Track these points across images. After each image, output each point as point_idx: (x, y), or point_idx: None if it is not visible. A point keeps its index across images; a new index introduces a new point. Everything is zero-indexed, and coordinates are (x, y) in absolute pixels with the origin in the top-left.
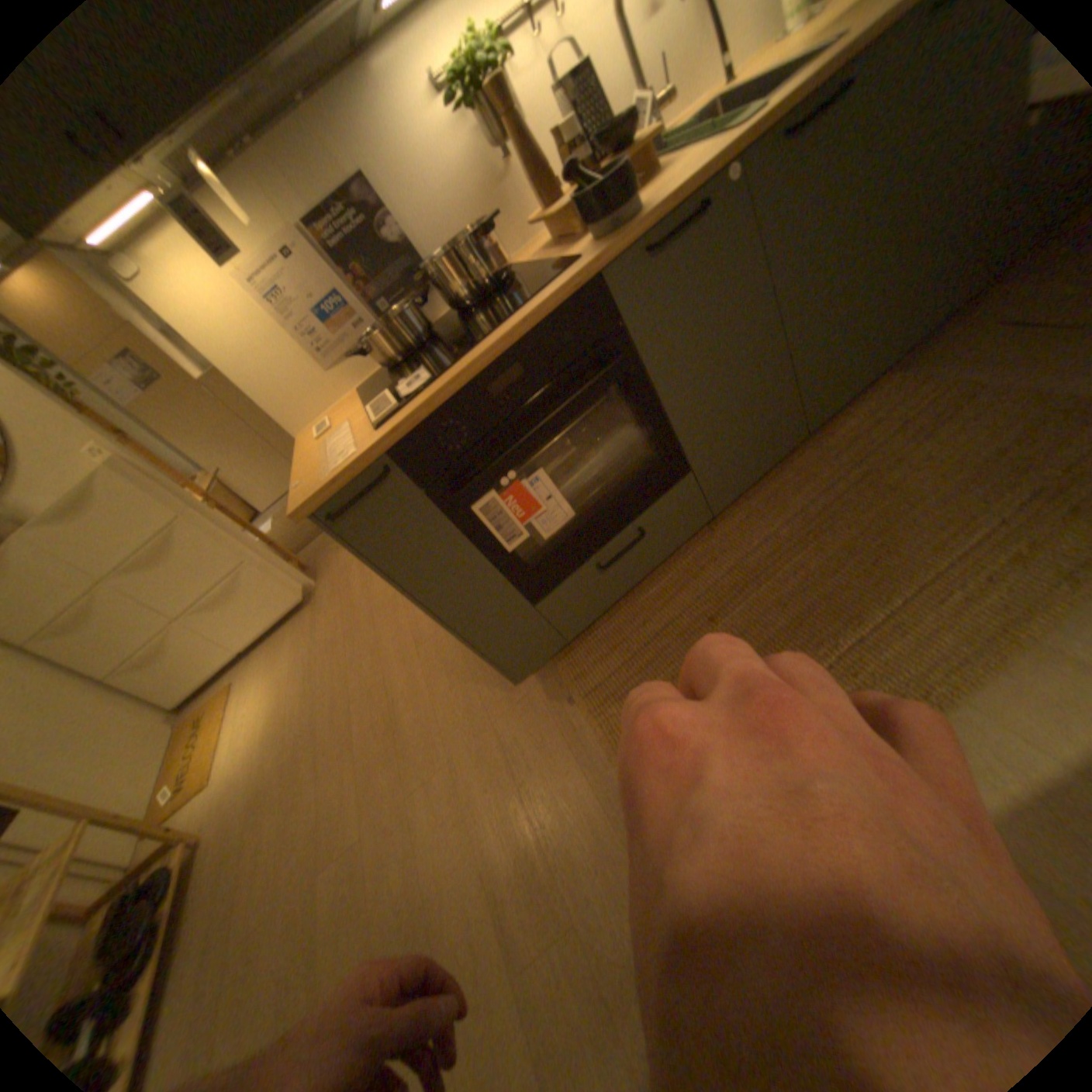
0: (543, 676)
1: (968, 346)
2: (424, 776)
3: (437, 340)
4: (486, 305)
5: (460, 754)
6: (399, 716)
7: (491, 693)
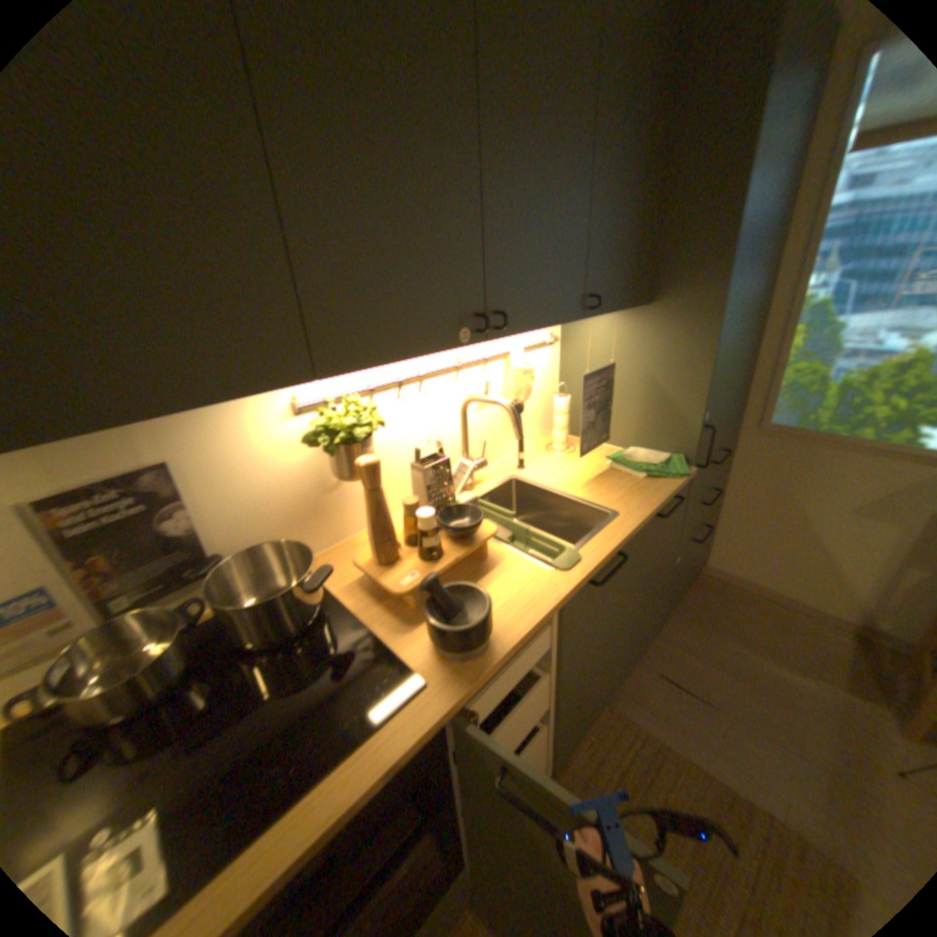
0: None
1: (646, 693)
2: None
3: (190, 686)
4: (284, 675)
5: None
6: None
7: None
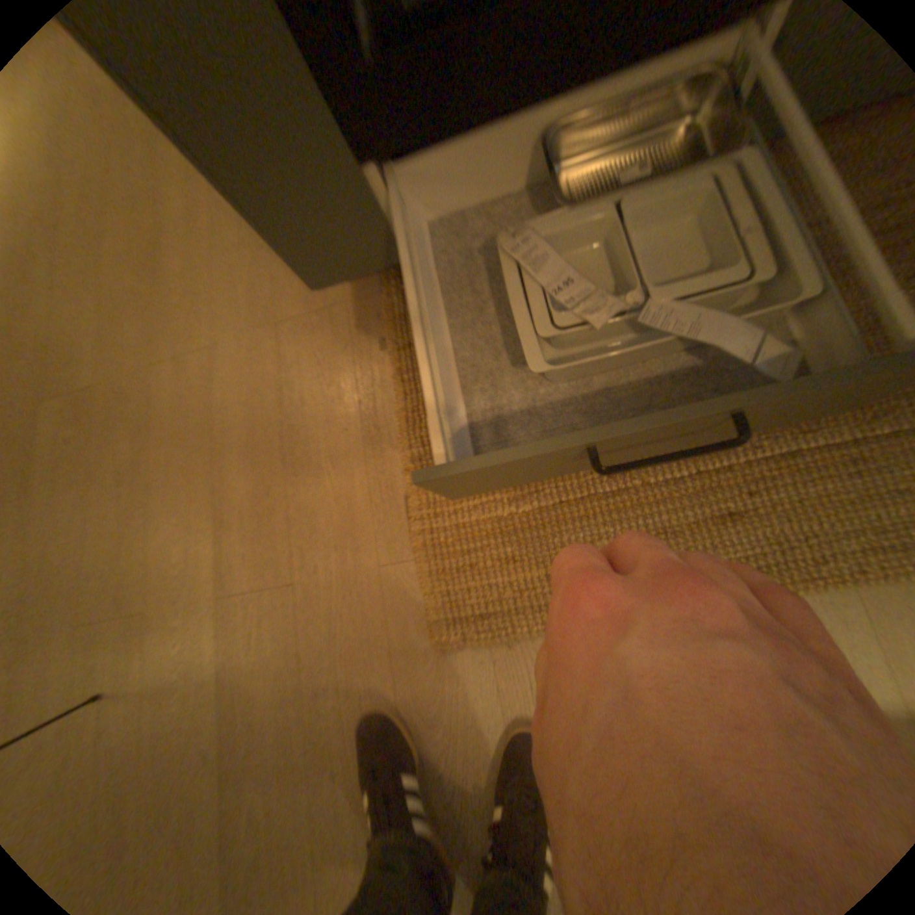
0: (361, 291)
1: None
2: (177, 348)
3: None
4: None
5: (227, 343)
6: (164, 255)
7: (288, 282)
